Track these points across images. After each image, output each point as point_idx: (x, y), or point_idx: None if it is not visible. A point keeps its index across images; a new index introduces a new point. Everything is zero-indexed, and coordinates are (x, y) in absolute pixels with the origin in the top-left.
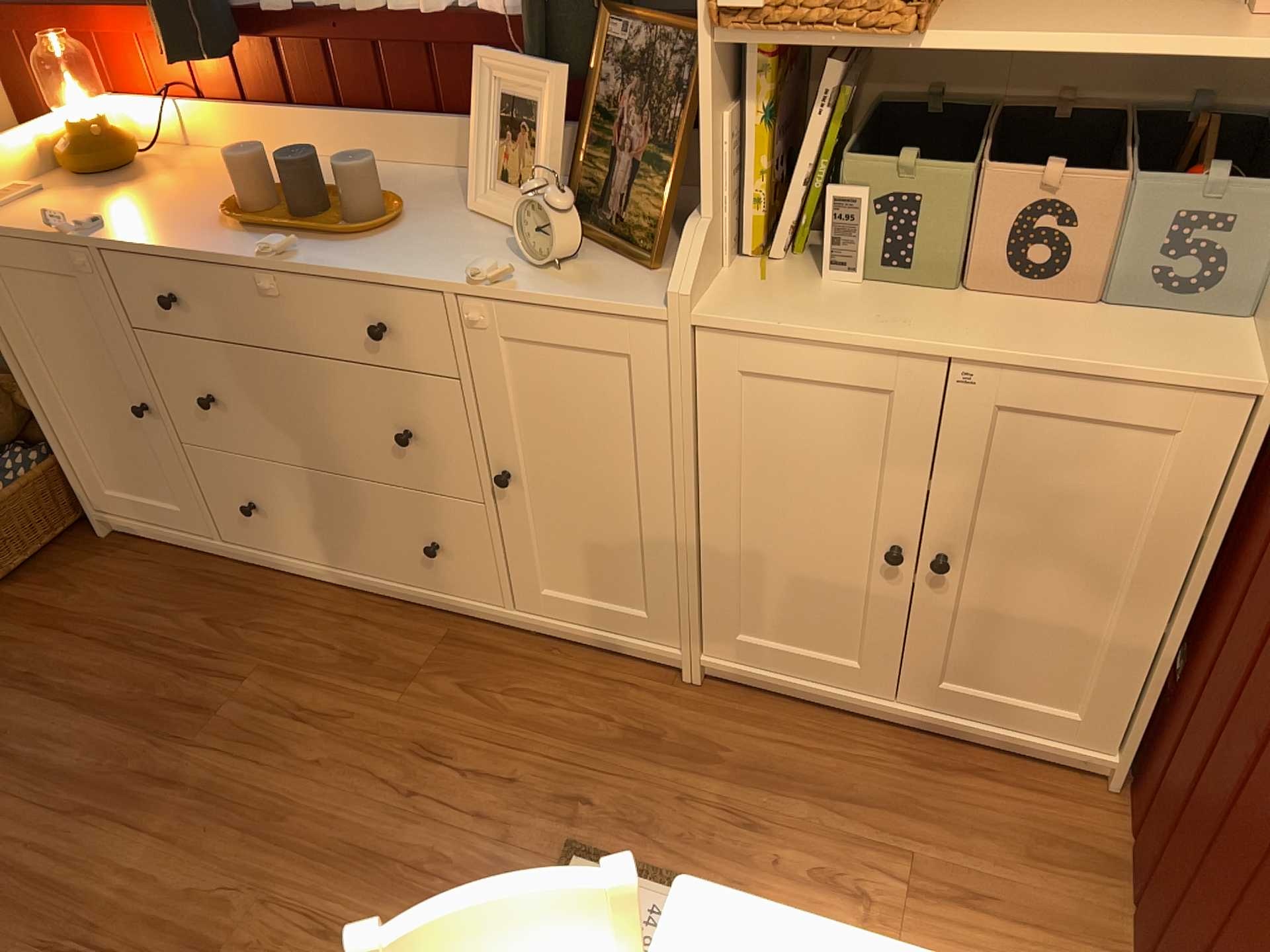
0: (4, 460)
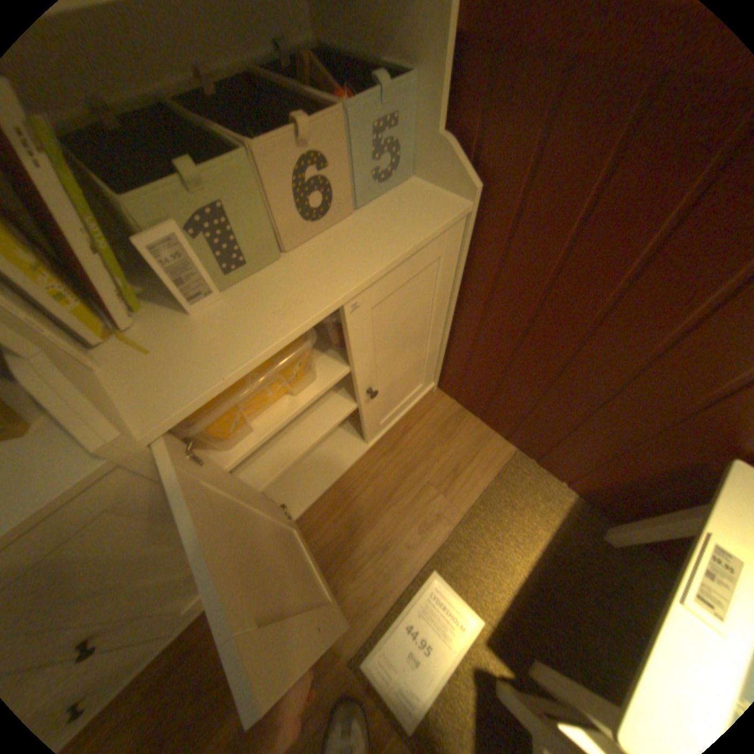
0: None
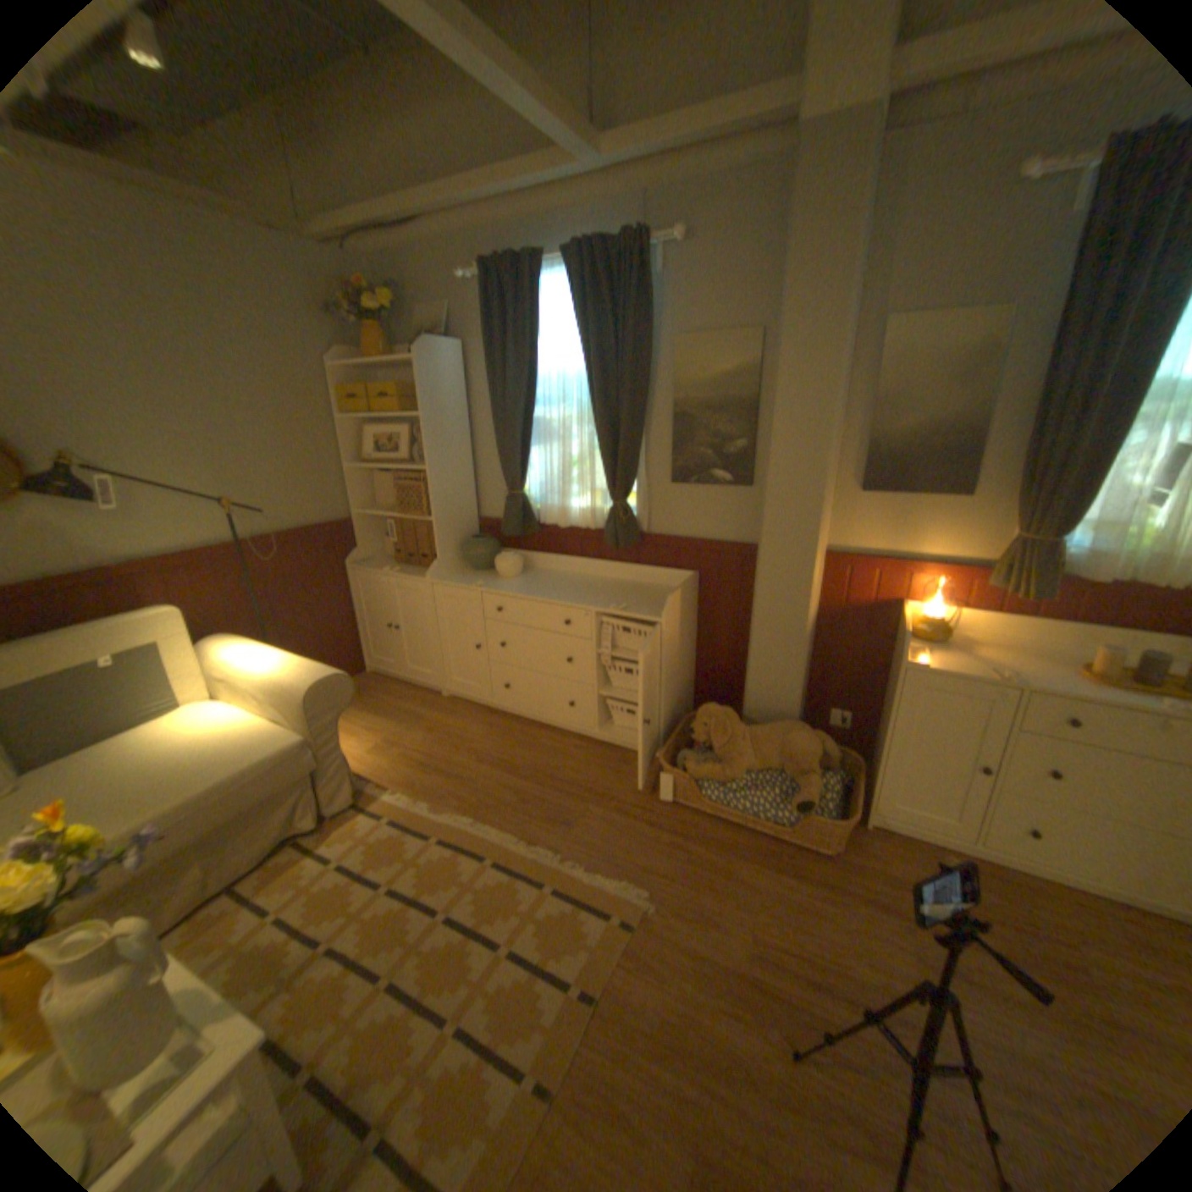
0: (826, 780)
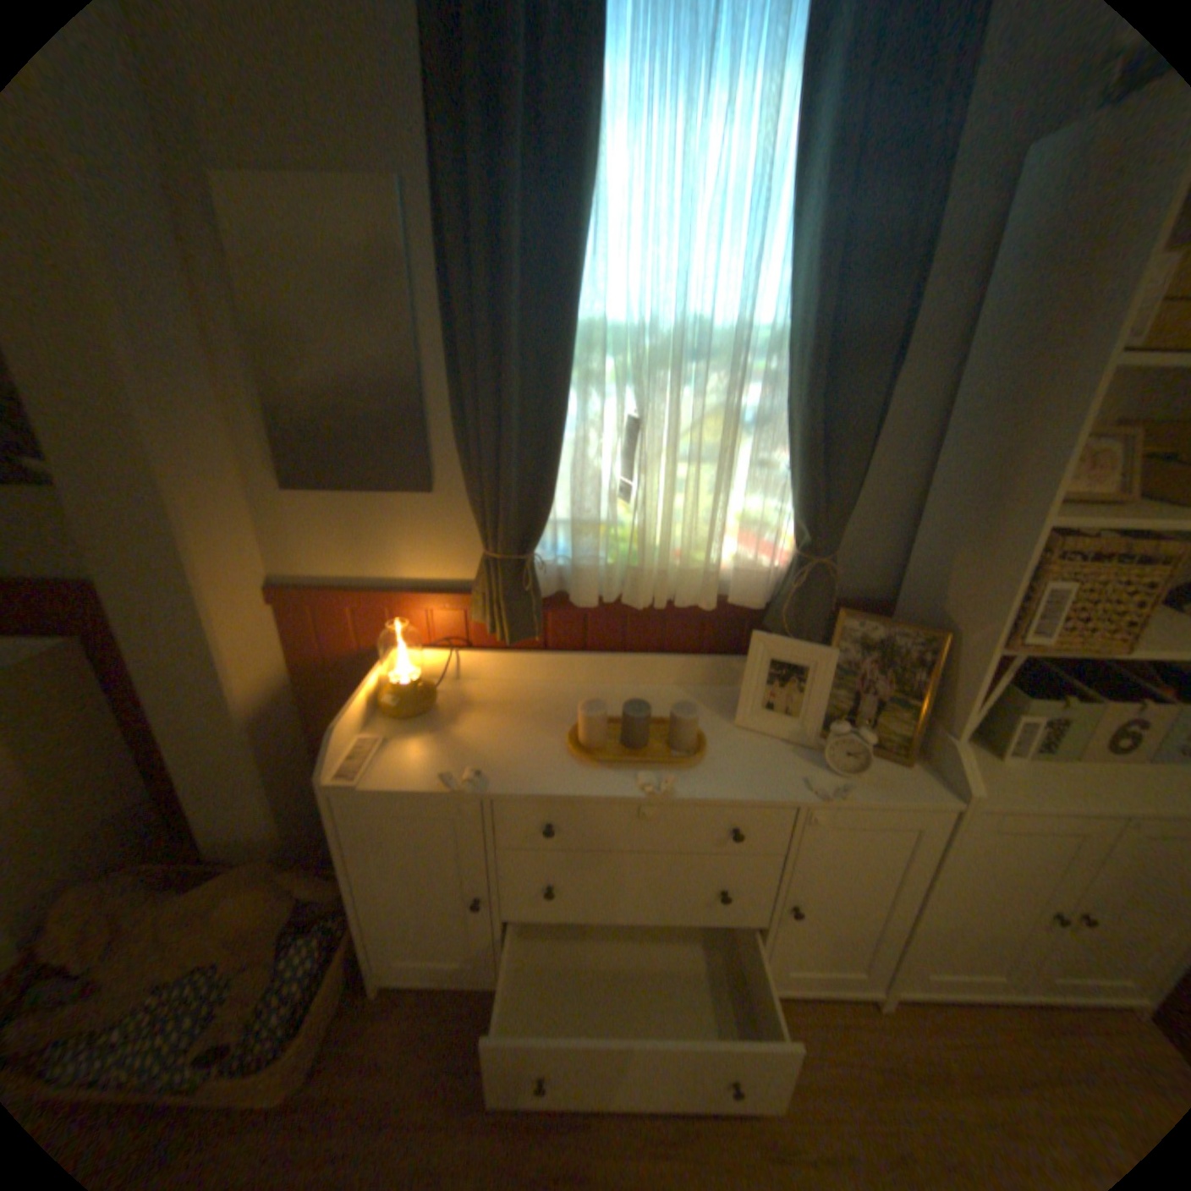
0: (287, 960)
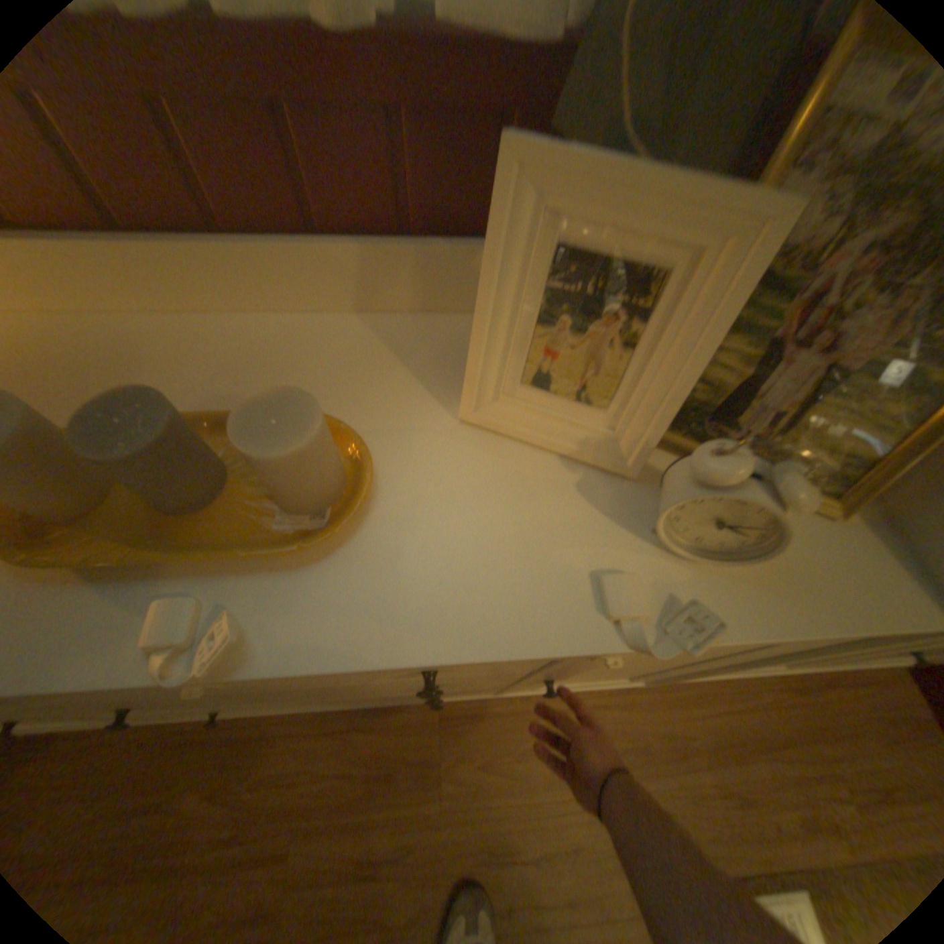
0: None
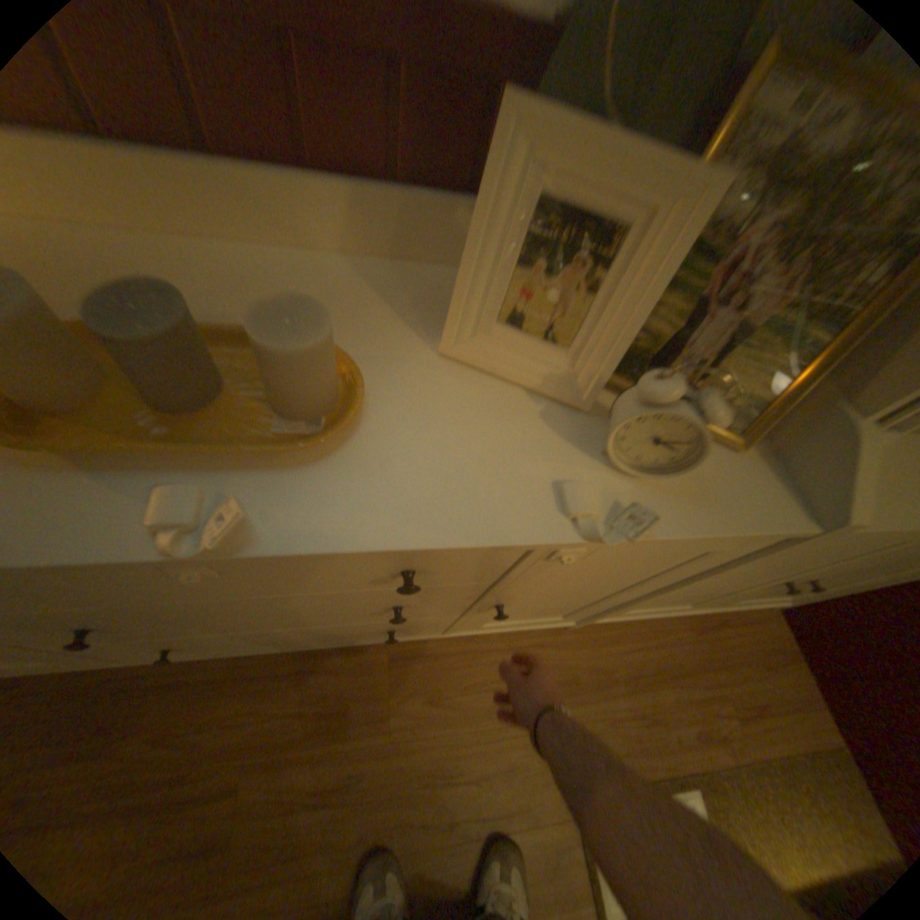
0: None
